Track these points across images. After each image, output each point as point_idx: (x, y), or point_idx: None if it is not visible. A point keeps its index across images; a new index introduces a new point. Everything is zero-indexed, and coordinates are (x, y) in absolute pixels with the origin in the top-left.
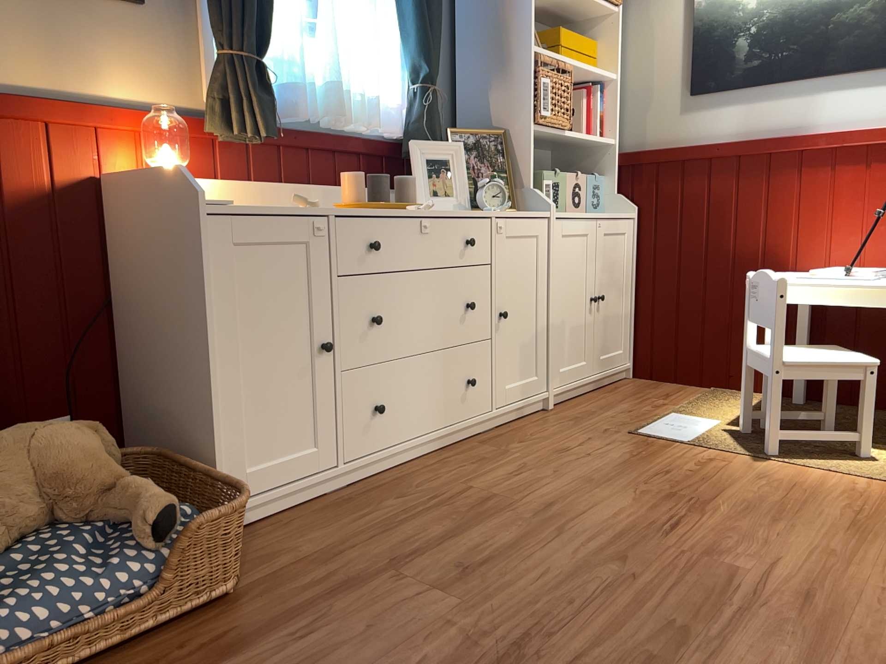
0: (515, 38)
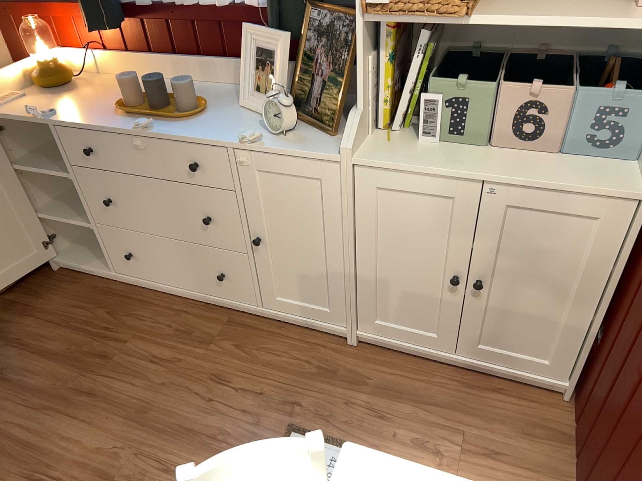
0: None
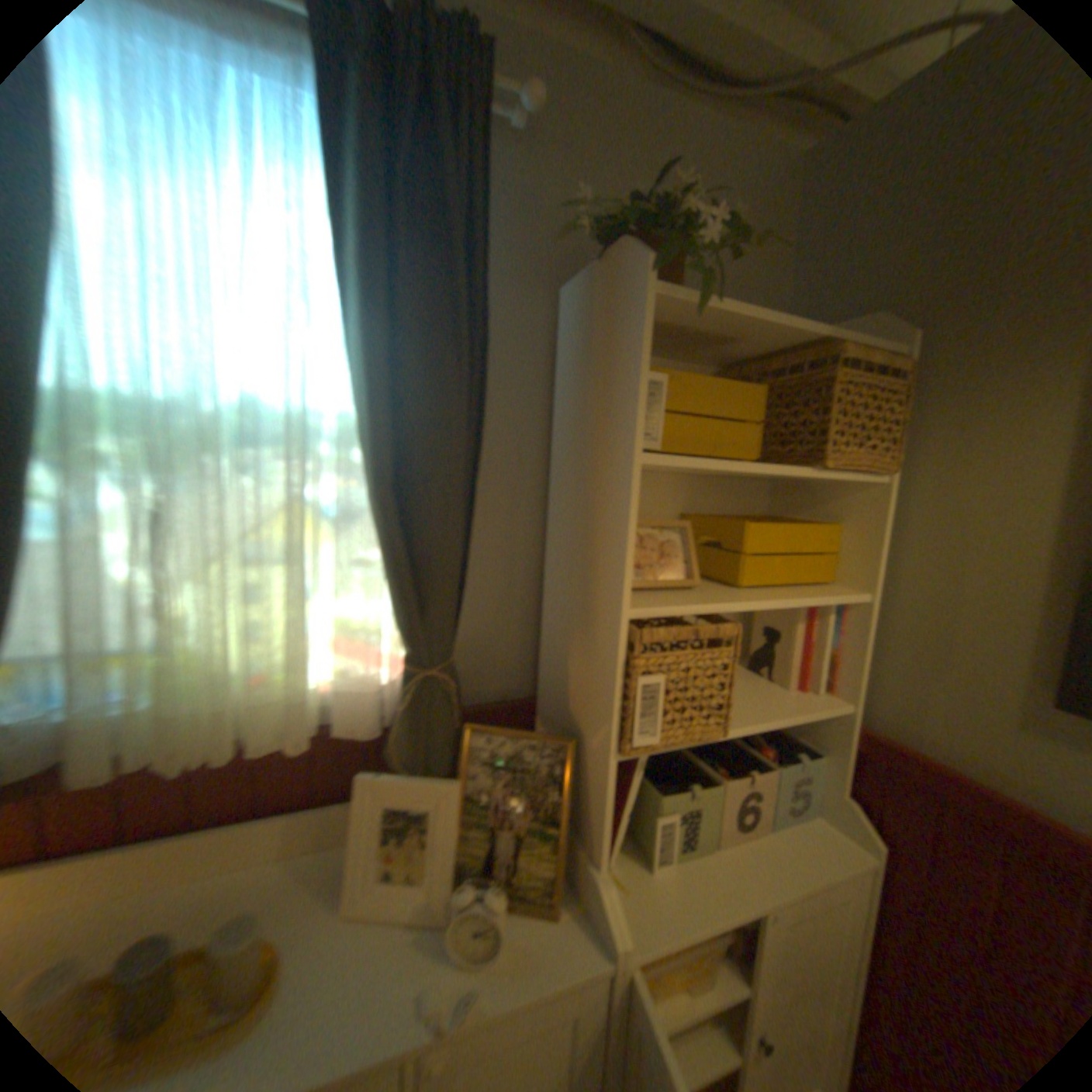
0: (605, 583)
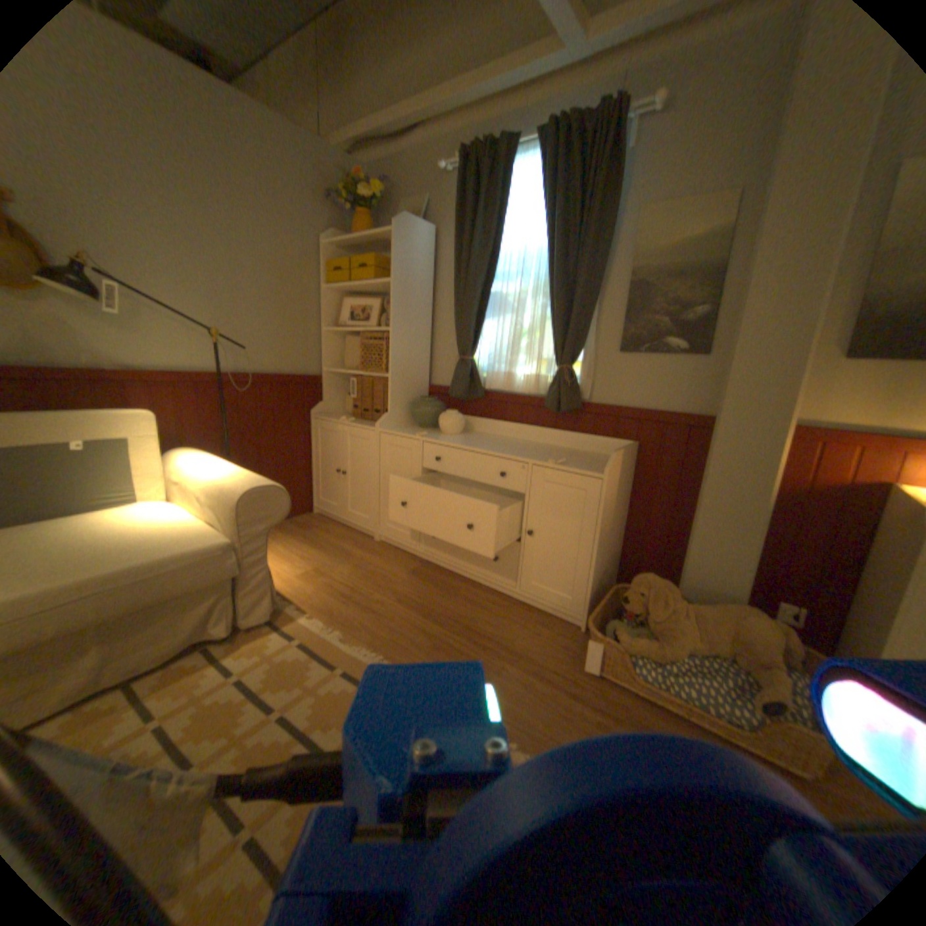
0: None
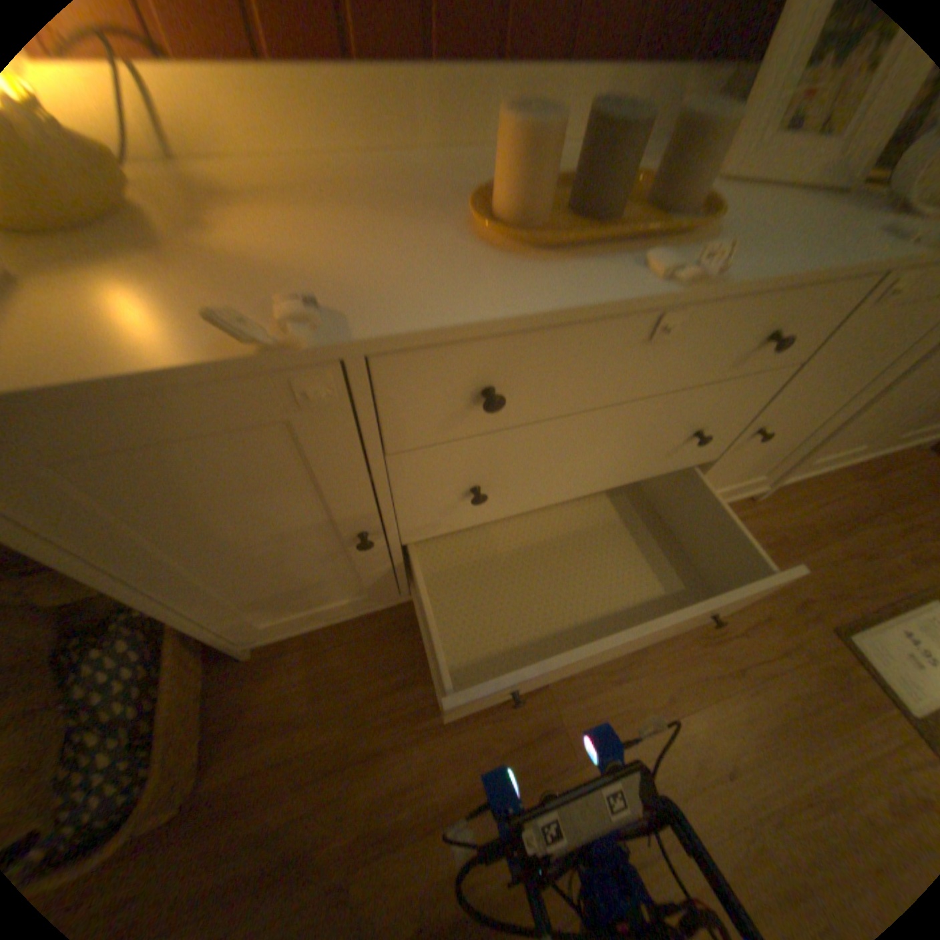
0: None
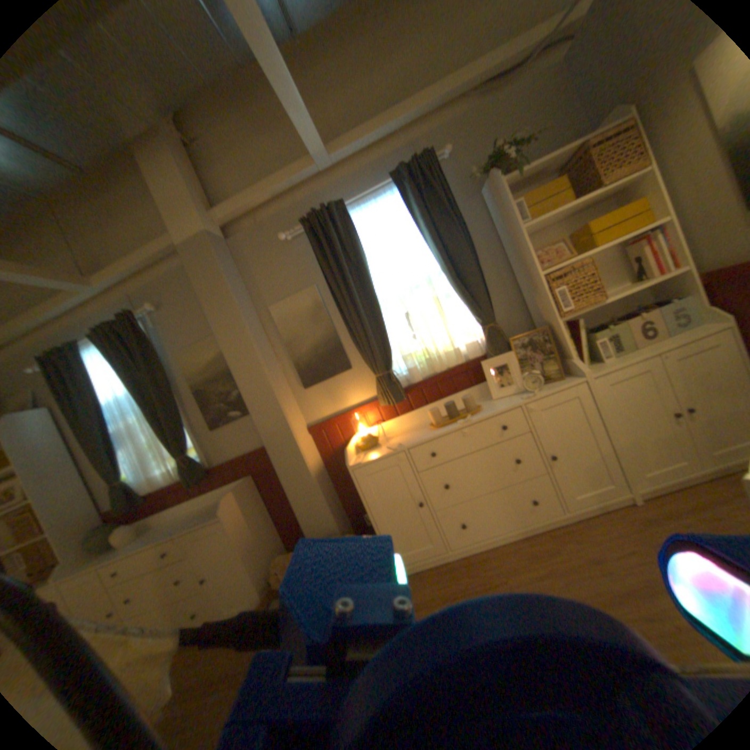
0: (531, 269)
